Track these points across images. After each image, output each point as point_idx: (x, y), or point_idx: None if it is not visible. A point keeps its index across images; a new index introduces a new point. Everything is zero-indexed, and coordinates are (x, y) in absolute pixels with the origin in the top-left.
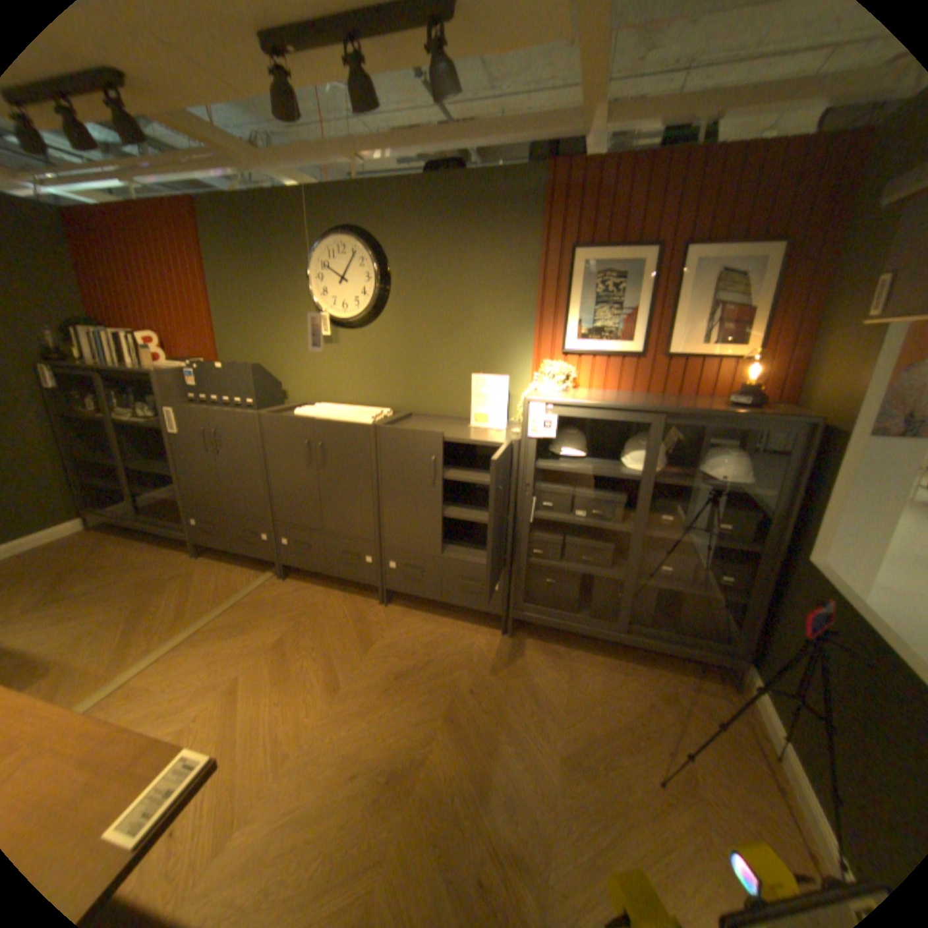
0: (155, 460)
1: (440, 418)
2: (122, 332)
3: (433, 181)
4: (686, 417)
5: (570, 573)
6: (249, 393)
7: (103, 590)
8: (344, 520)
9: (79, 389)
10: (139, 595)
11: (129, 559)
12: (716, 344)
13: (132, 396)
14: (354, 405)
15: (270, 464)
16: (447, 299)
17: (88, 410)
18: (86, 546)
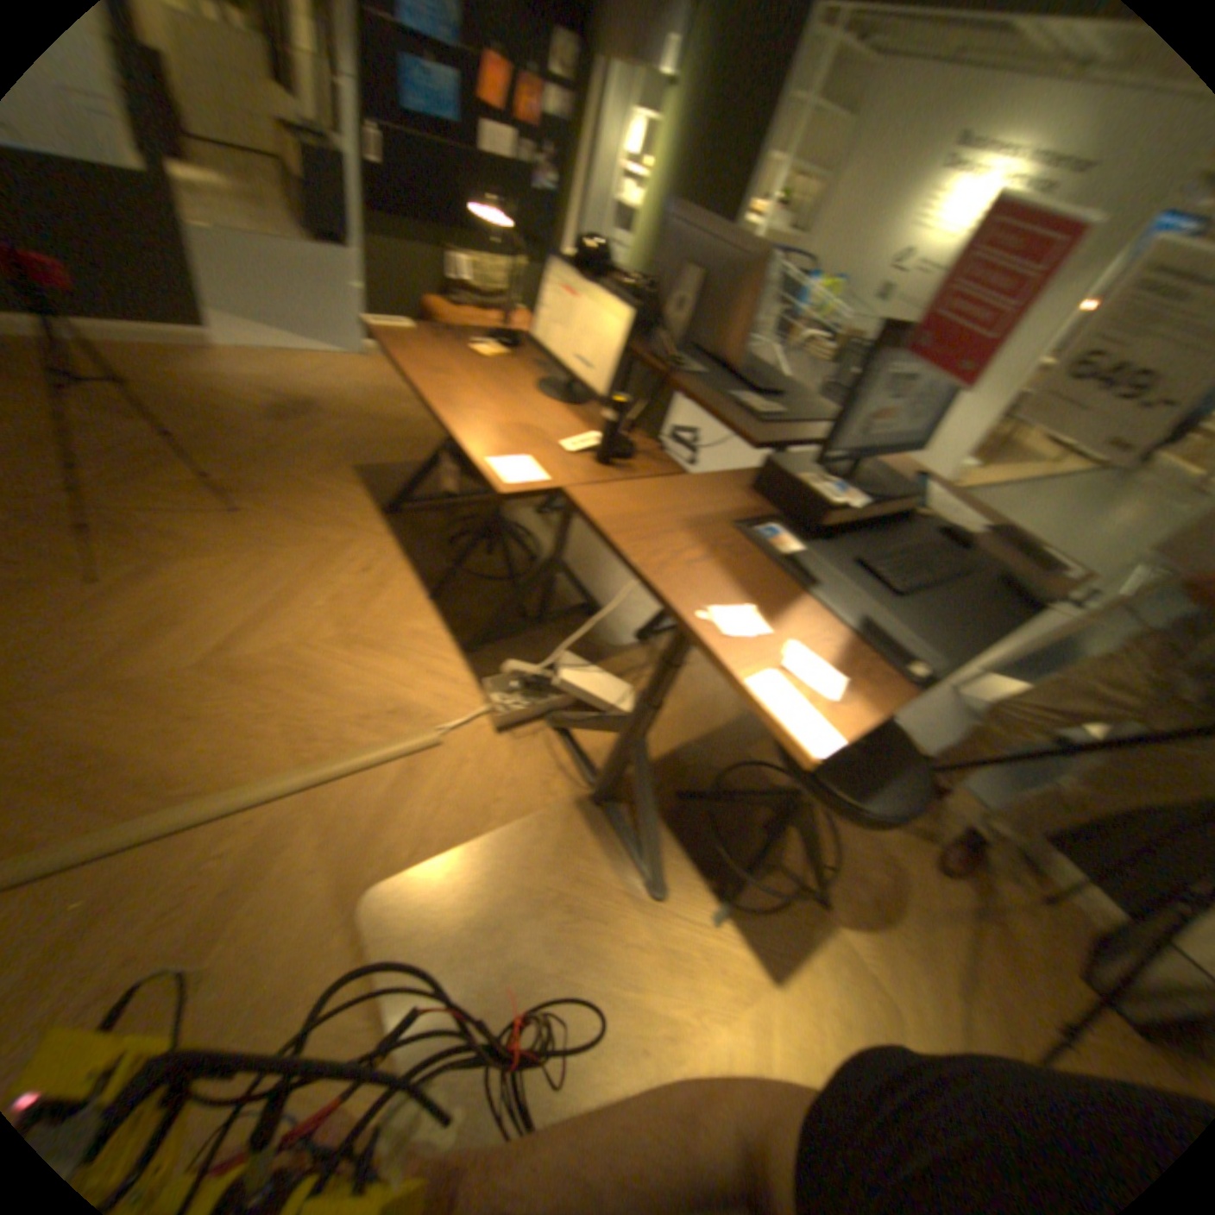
0: None
1: None
2: None
3: None
4: None
5: None
6: None
7: None
8: None
9: None
10: None
11: None
12: None
13: None
14: None
15: None
16: None
17: None
18: None
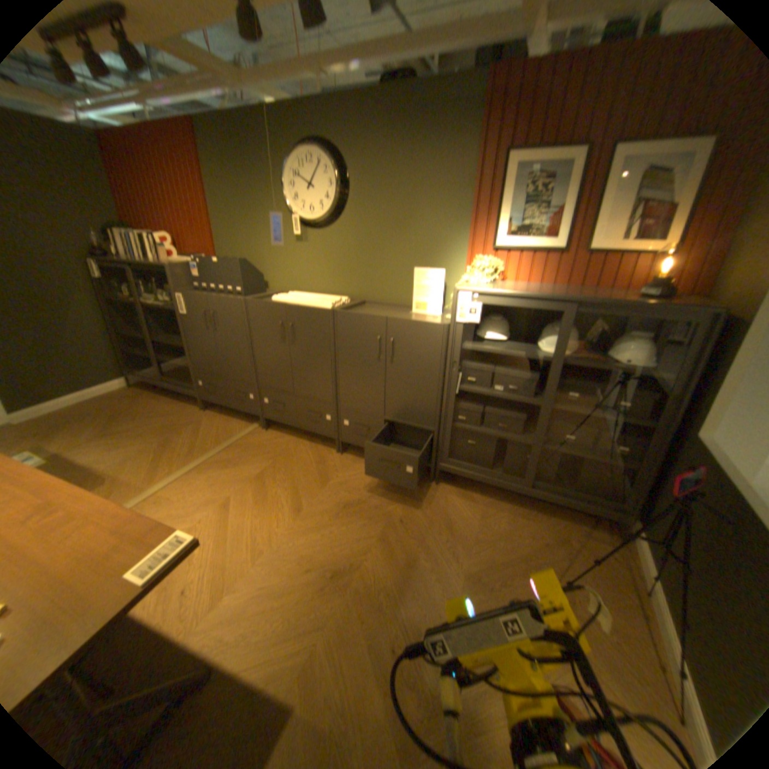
0: (173, 336)
1: (388, 306)
2: (145, 234)
3: (385, 92)
4: (596, 306)
5: (487, 437)
6: (238, 283)
7: (140, 430)
8: (310, 387)
9: (118, 280)
10: (164, 435)
11: (157, 410)
12: (635, 240)
13: (155, 286)
14: (320, 294)
15: (254, 341)
16: (395, 202)
17: (124, 296)
18: (128, 398)
